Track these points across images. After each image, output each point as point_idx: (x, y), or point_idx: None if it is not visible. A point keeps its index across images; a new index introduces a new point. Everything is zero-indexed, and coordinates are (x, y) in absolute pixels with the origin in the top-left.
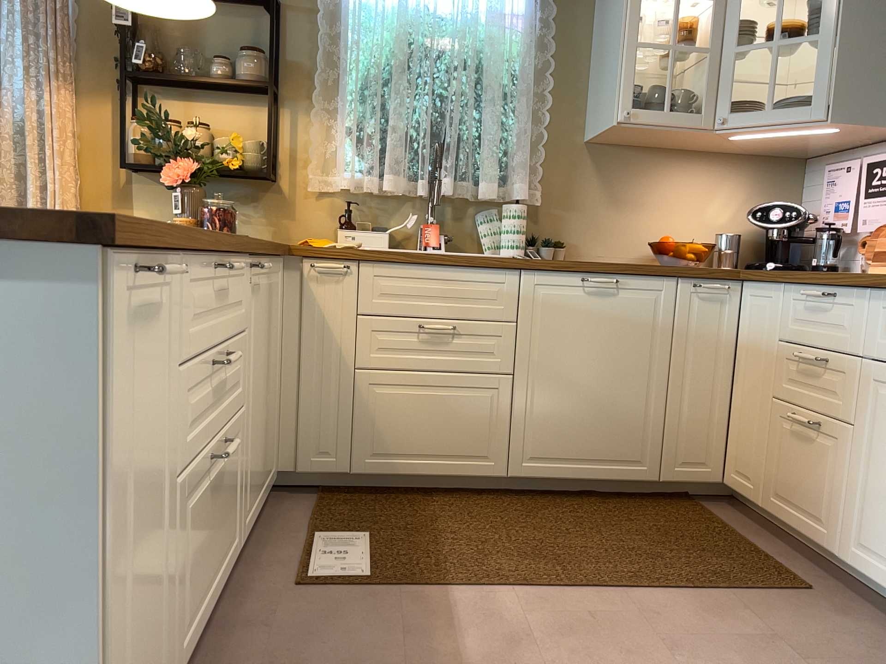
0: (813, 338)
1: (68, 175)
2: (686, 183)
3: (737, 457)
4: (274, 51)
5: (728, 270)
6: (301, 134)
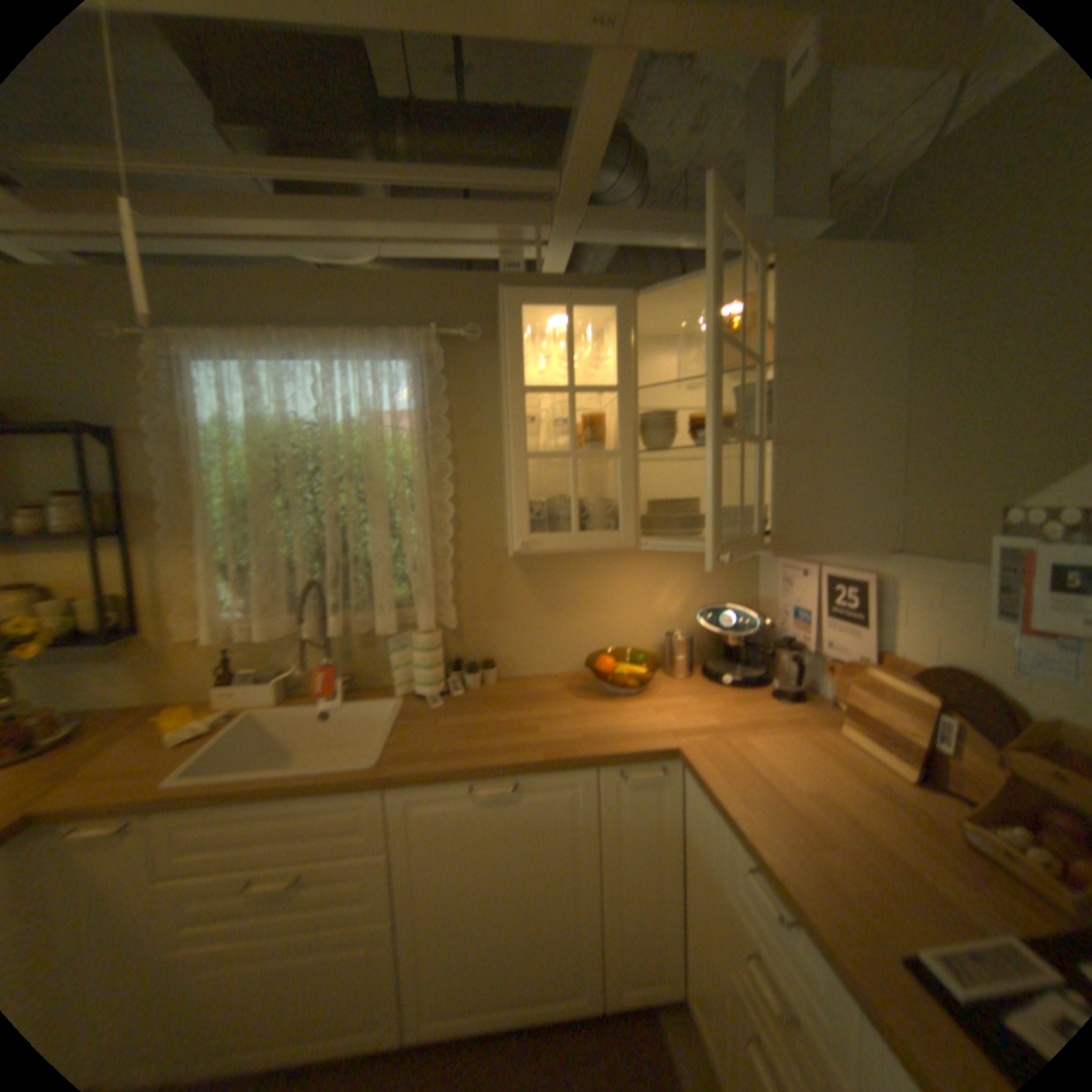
0: (773, 954)
1: None
2: (627, 578)
3: (696, 992)
4: (81, 495)
5: (662, 751)
6: (156, 576)
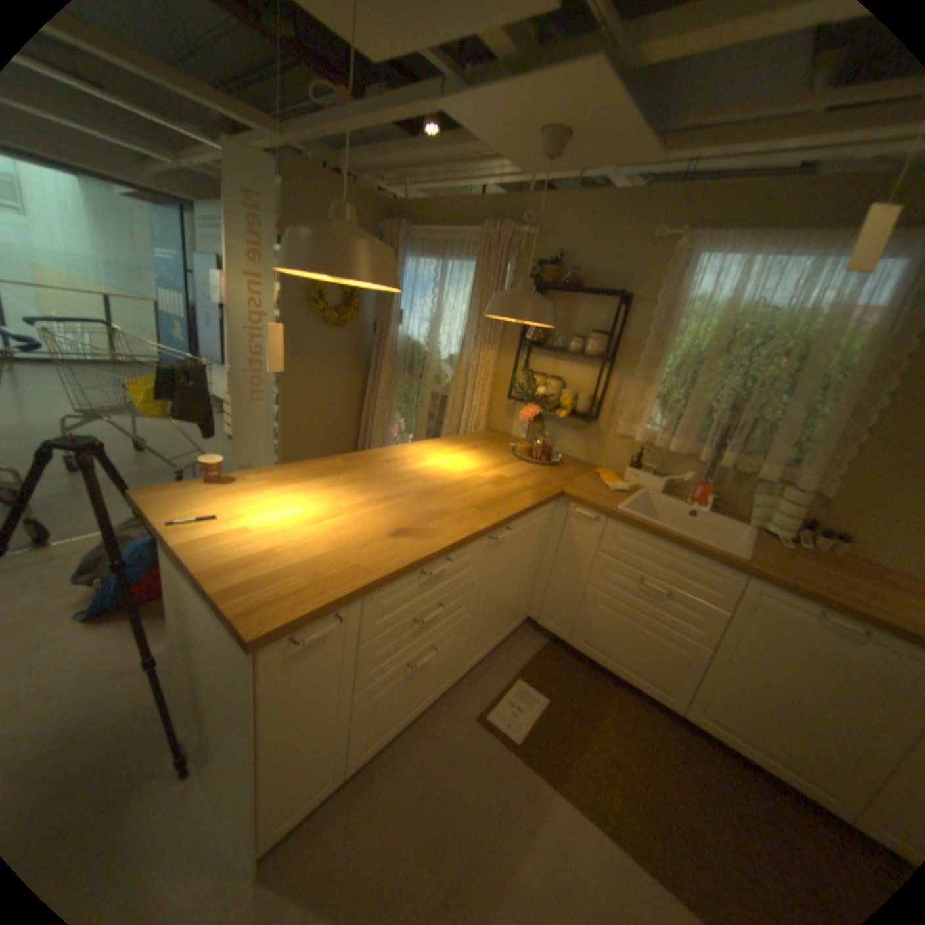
0: None
1: (483, 396)
2: None
3: None
4: (612, 335)
5: None
6: (622, 390)
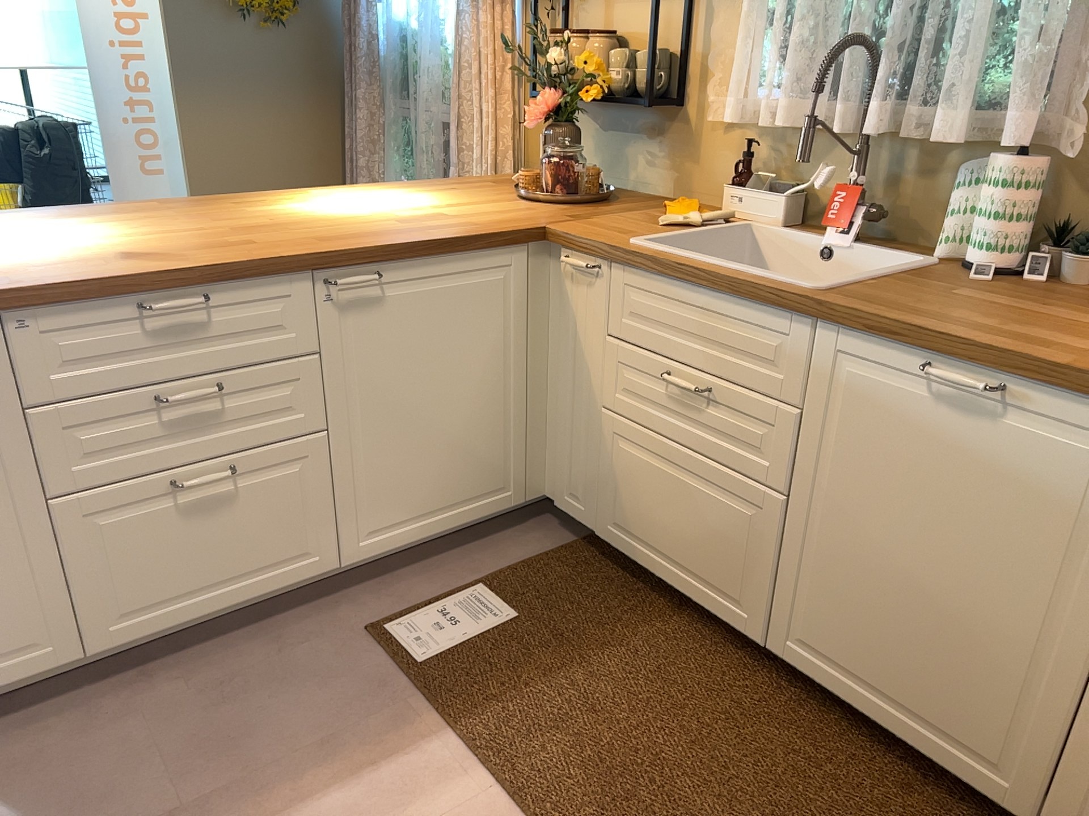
0: None
1: (501, 105)
2: None
3: None
4: None
5: None
6: (712, 32)
